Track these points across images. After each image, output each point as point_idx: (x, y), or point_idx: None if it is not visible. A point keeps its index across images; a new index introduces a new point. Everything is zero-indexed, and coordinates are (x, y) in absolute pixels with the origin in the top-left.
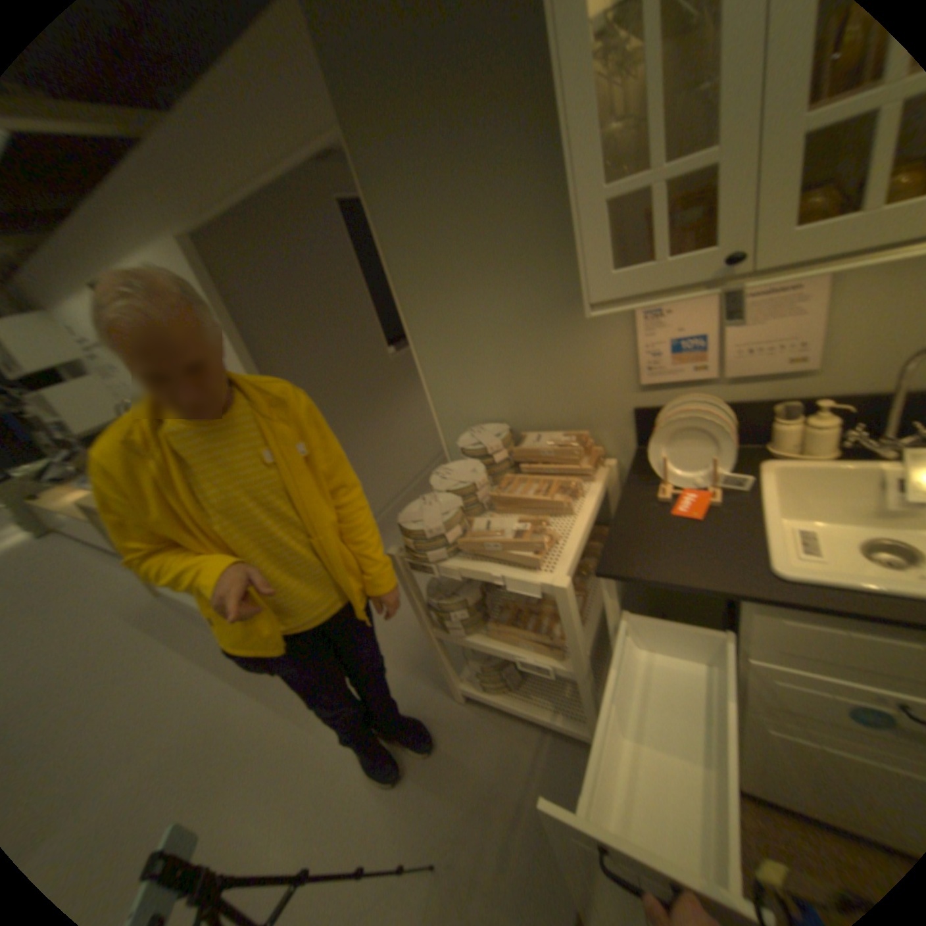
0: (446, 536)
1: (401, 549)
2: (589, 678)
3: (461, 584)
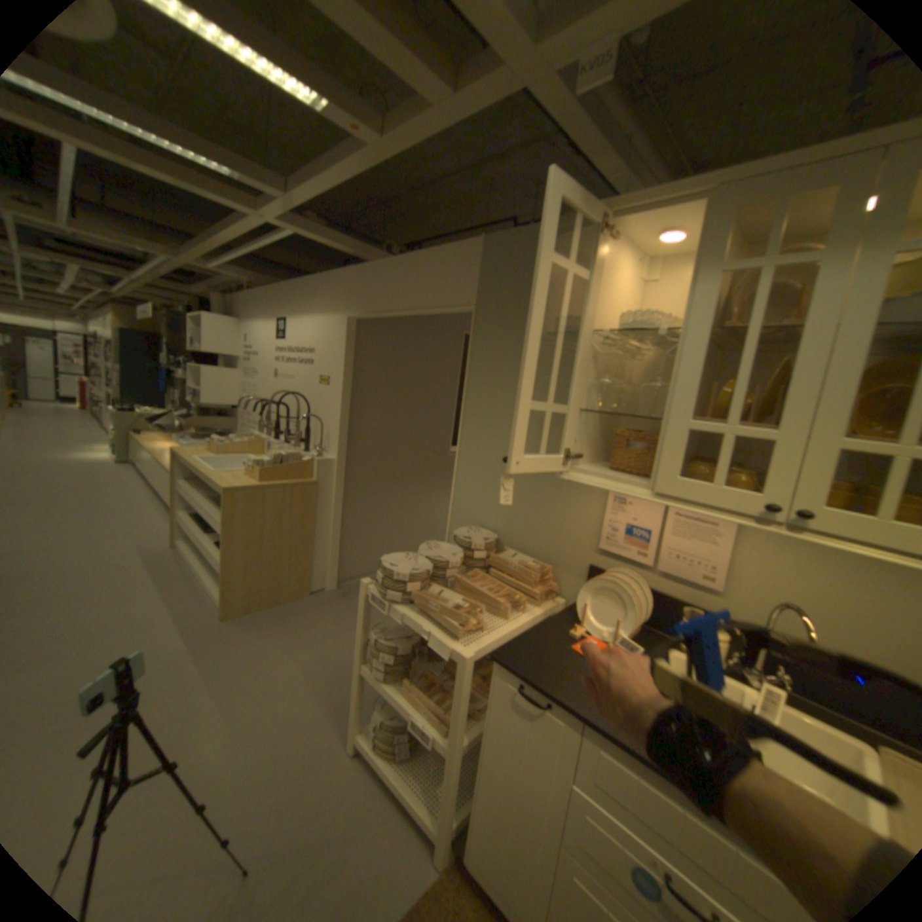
0: (408, 587)
1: (373, 584)
2: (457, 761)
3: (402, 638)
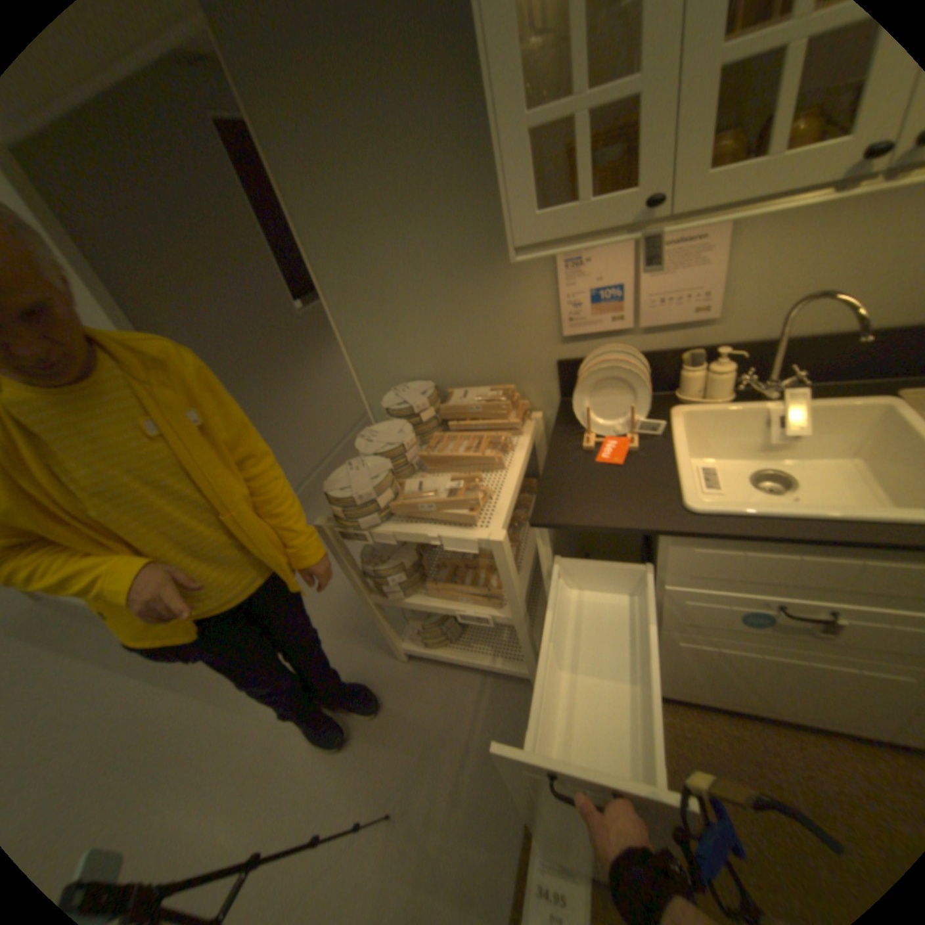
0: (377, 501)
1: (329, 519)
2: (525, 621)
3: (397, 547)
